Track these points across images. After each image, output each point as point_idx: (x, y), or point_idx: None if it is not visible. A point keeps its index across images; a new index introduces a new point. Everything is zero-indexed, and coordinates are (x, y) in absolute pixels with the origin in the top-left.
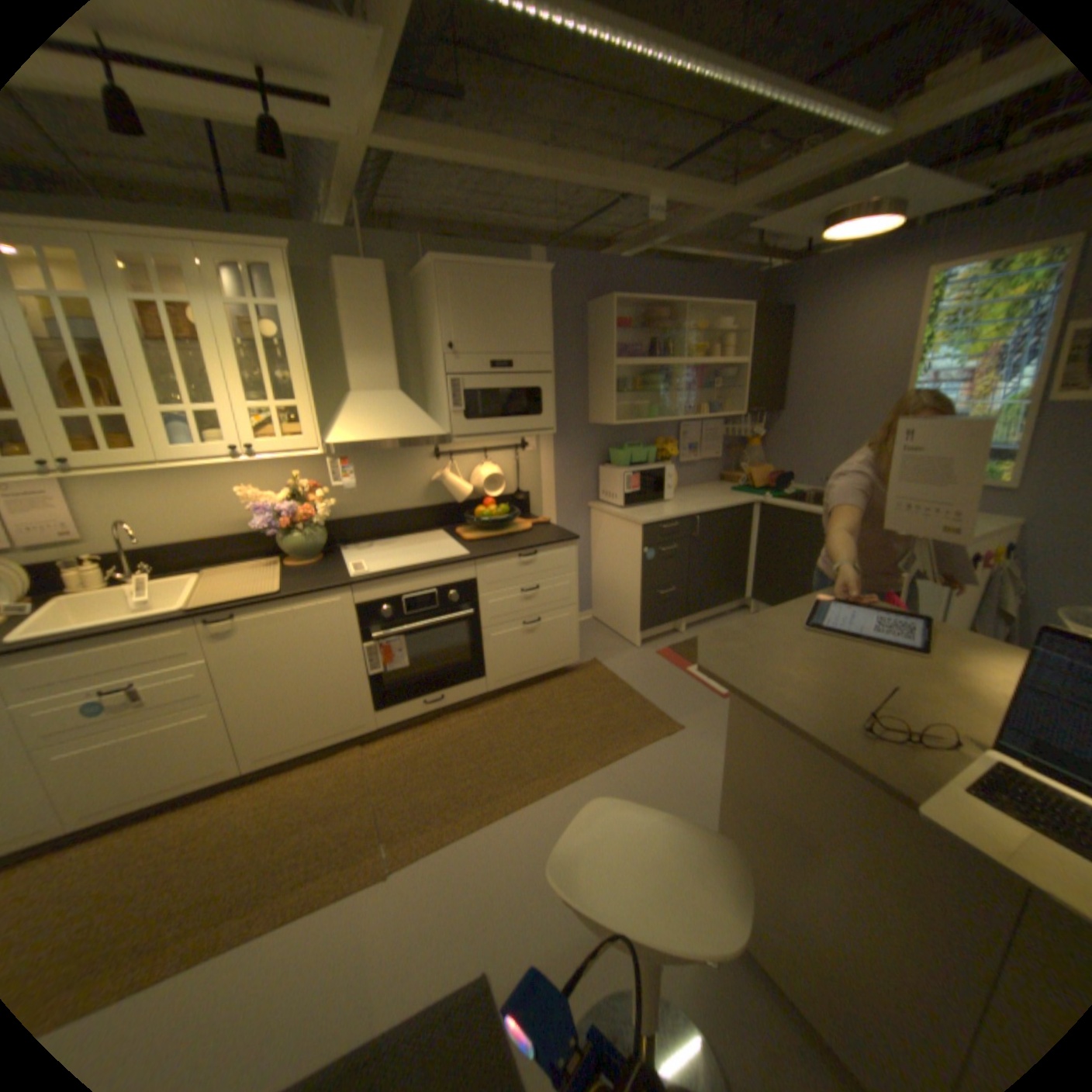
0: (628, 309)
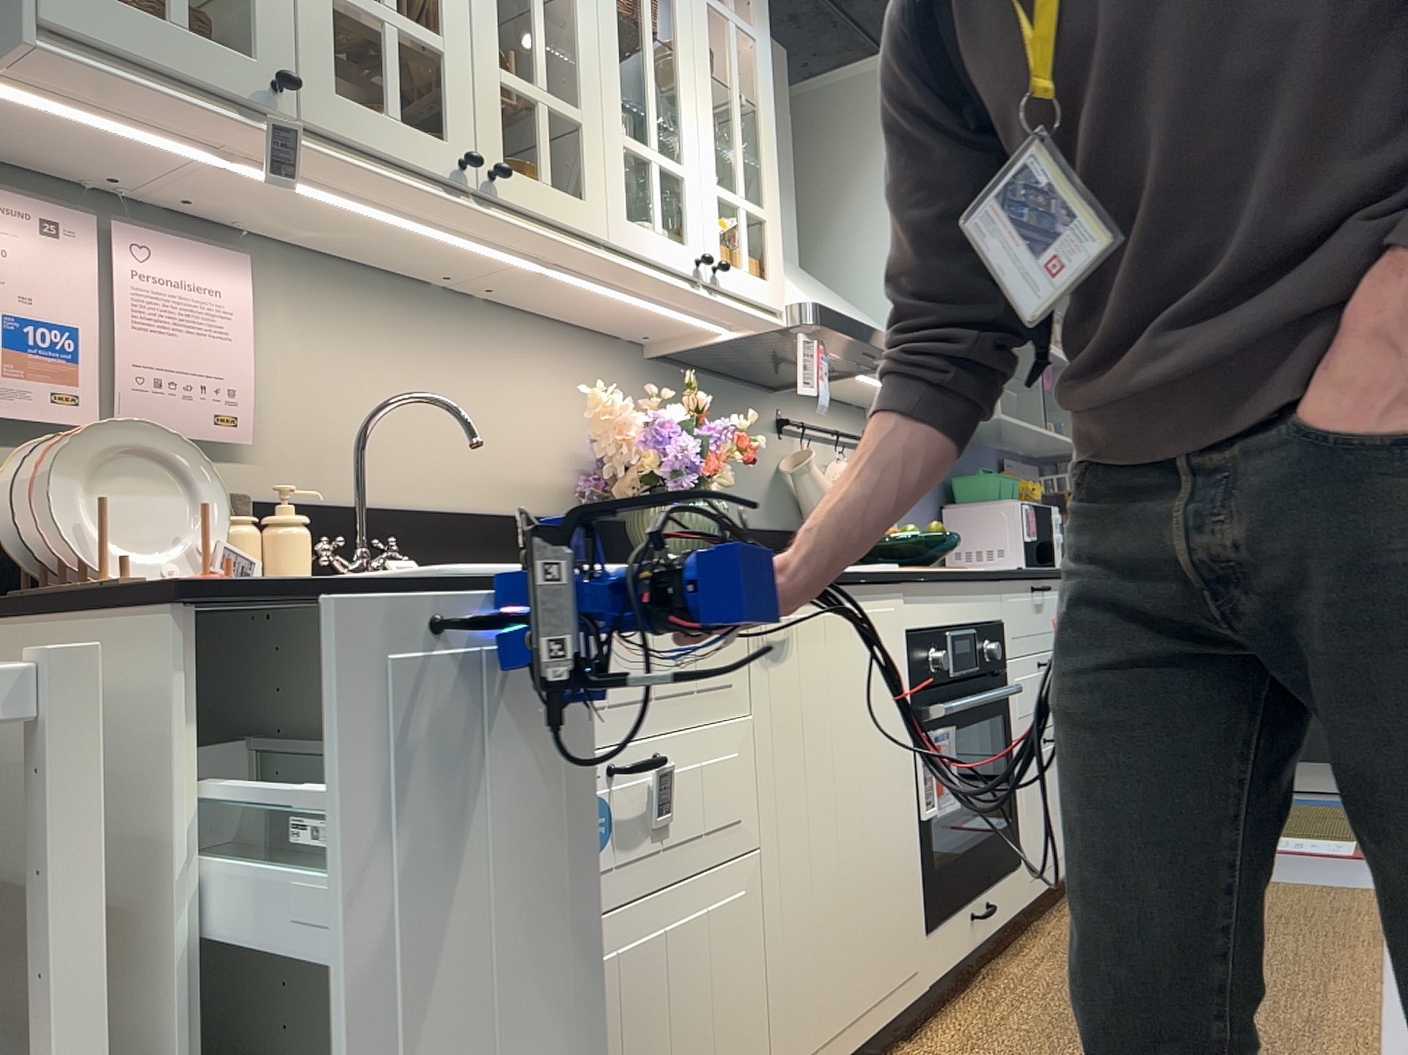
0: None
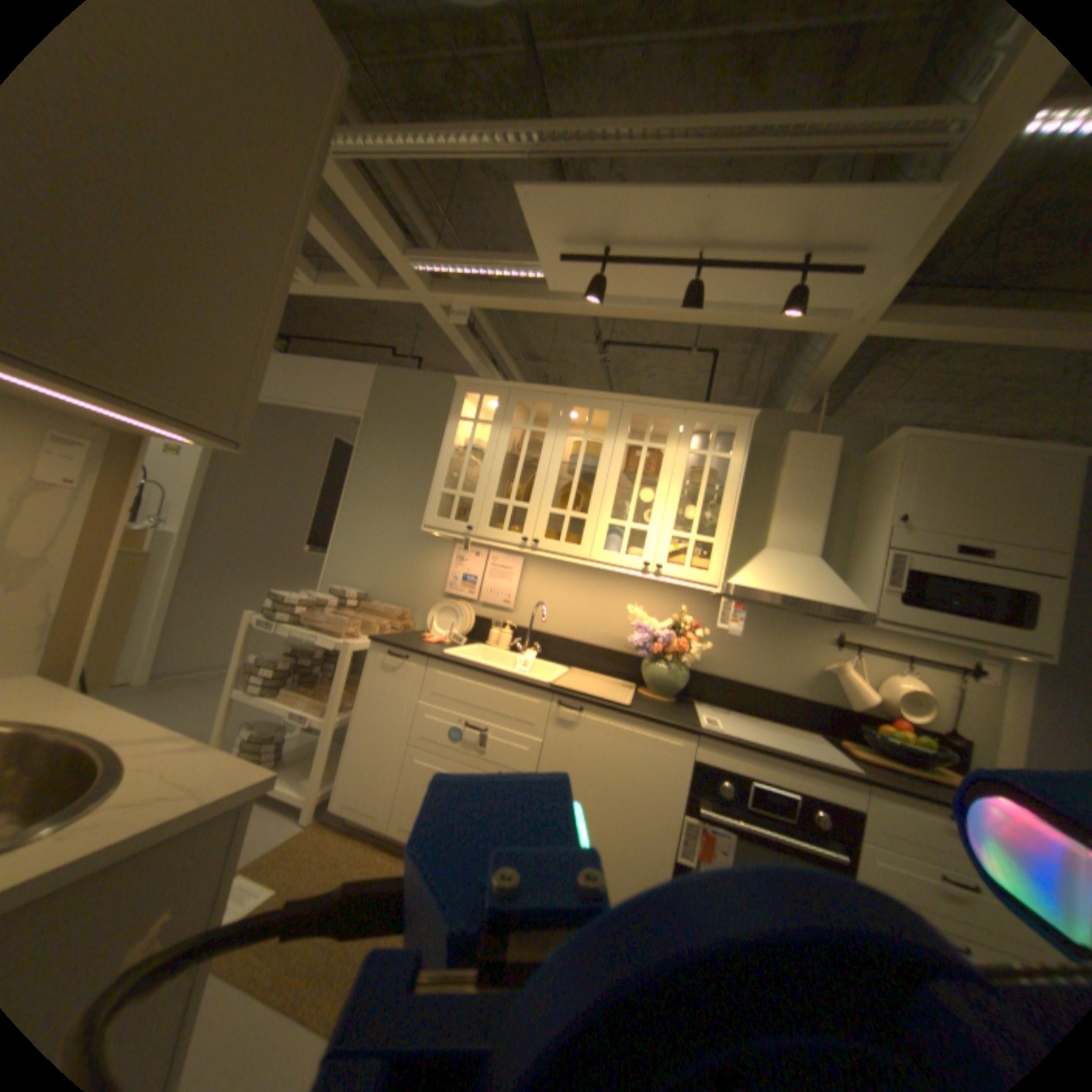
0: None
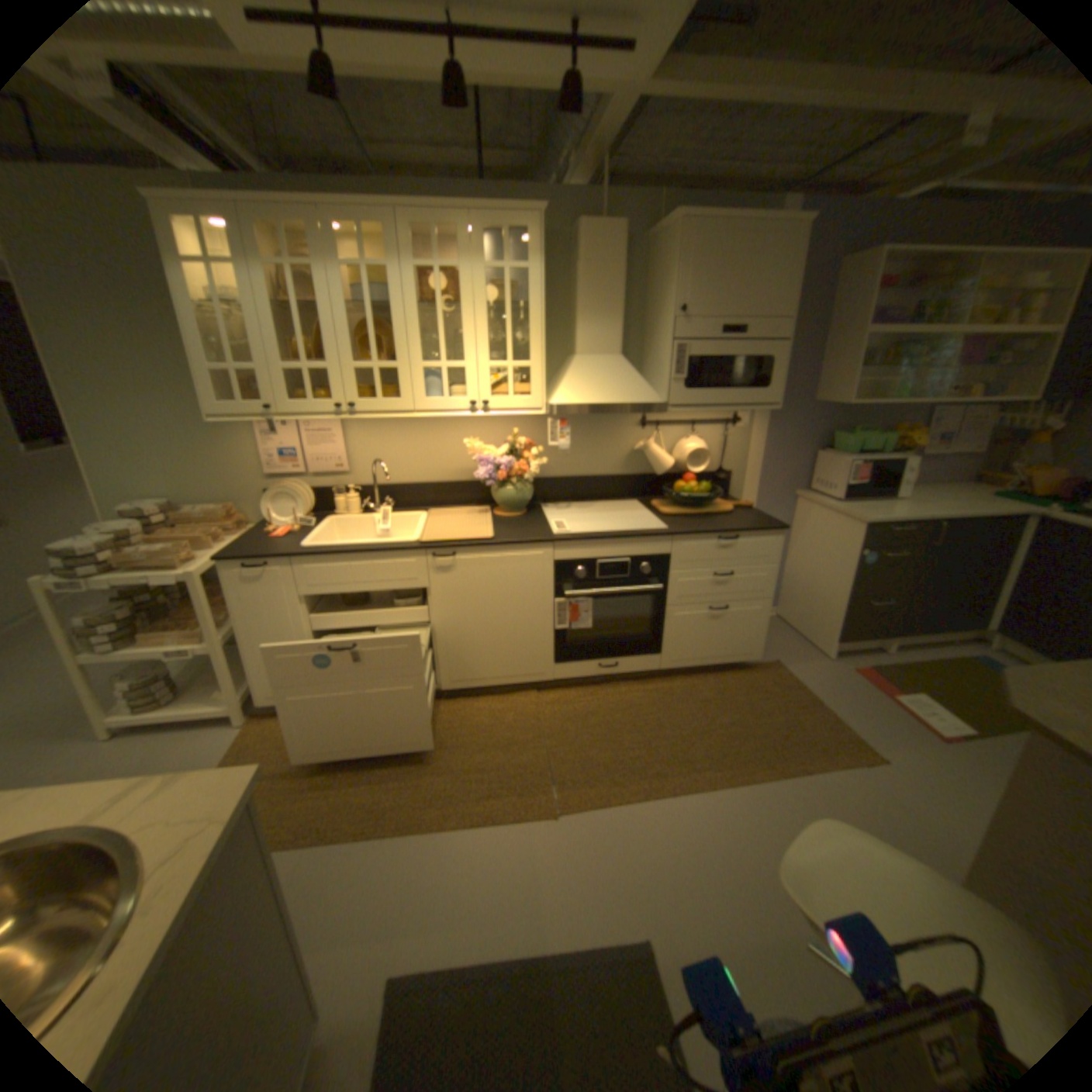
0: (895, 263)
